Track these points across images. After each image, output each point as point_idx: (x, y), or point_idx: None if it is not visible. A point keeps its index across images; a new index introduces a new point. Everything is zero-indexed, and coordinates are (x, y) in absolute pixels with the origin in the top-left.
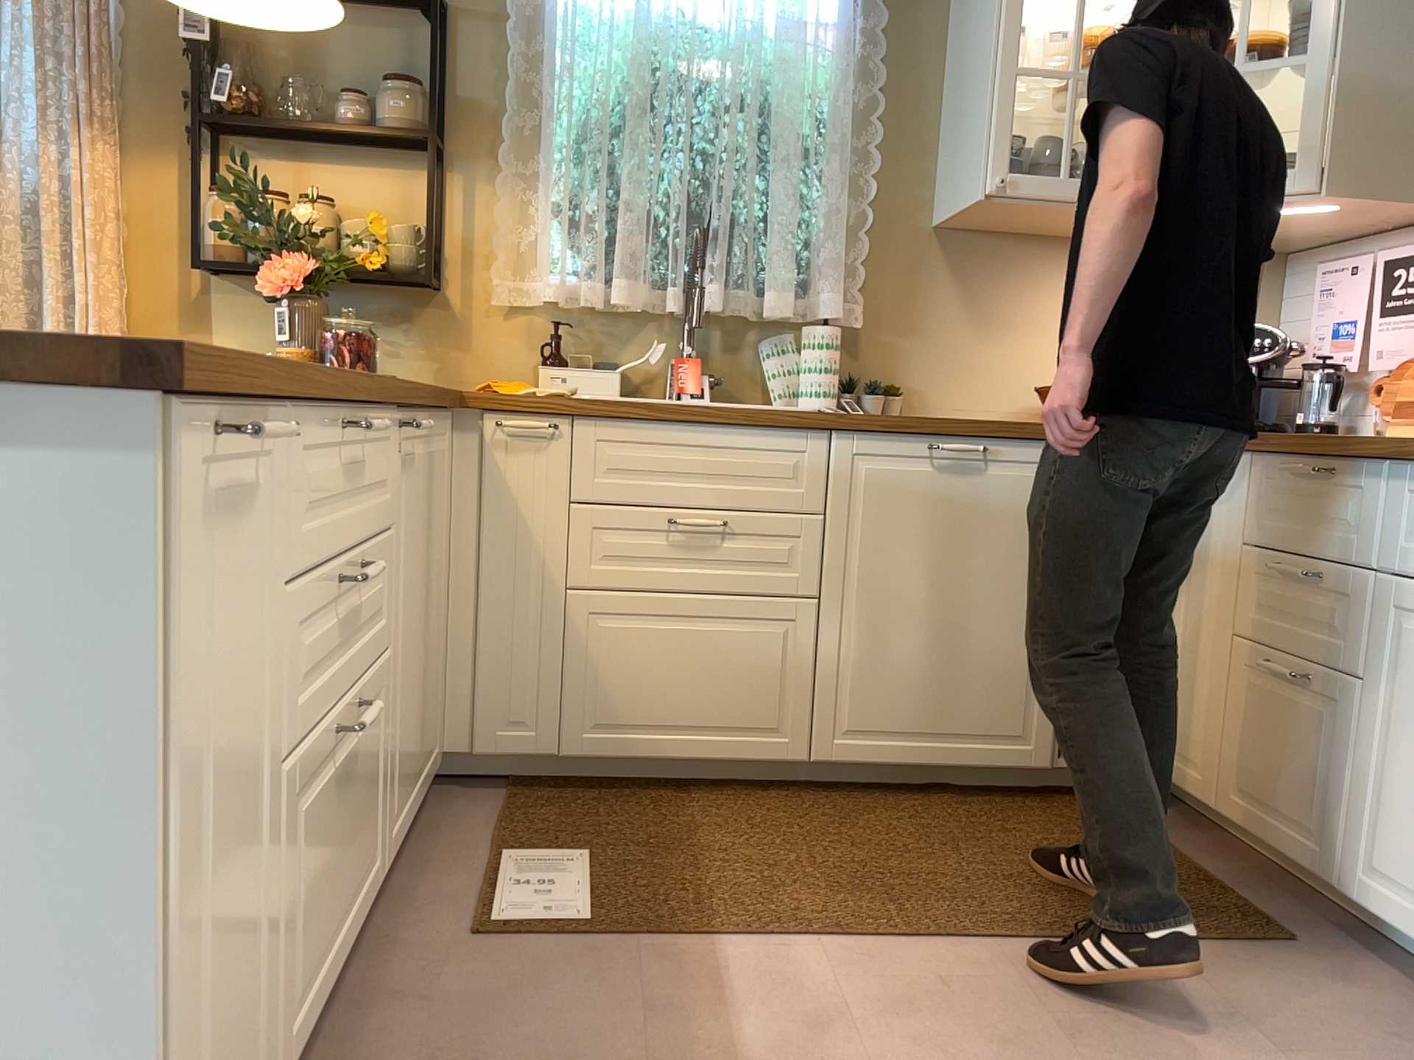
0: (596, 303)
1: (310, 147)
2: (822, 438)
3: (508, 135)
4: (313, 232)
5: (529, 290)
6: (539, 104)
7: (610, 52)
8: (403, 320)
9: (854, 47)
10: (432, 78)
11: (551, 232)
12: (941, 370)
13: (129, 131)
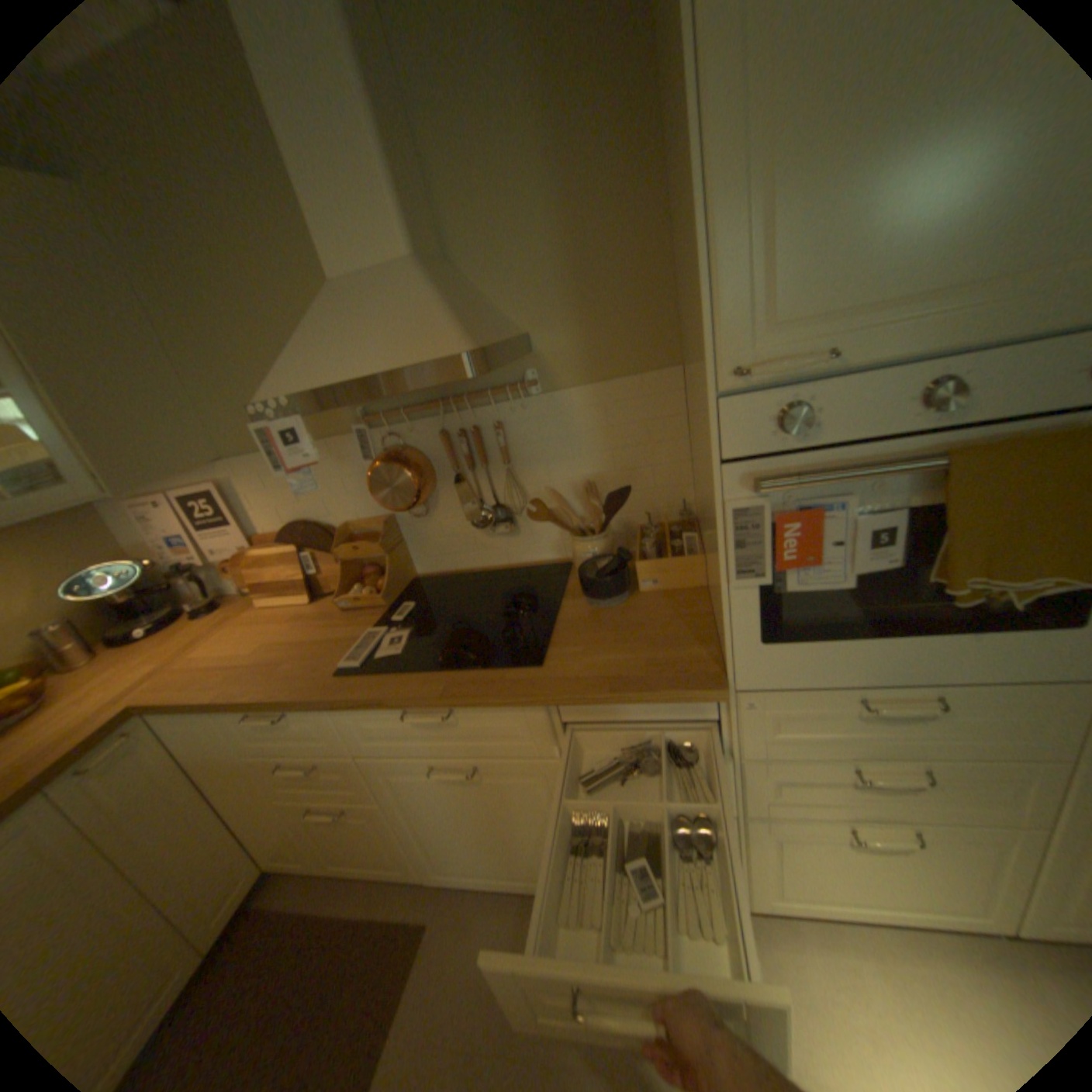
0: None
1: None
2: None
3: None
4: None
5: None
6: None
7: None
8: None
9: None
10: None
11: None
12: None
13: None
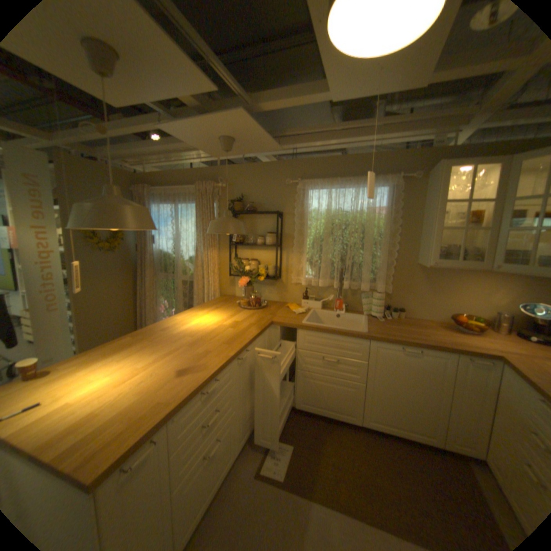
0: (315, 285)
1: (252, 246)
2: (367, 342)
3: (295, 243)
4: (250, 270)
5: (300, 279)
6: (303, 234)
7: (321, 220)
8: (272, 285)
9: (391, 214)
10: (278, 229)
11: (304, 267)
12: (418, 304)
13: (219, 244)
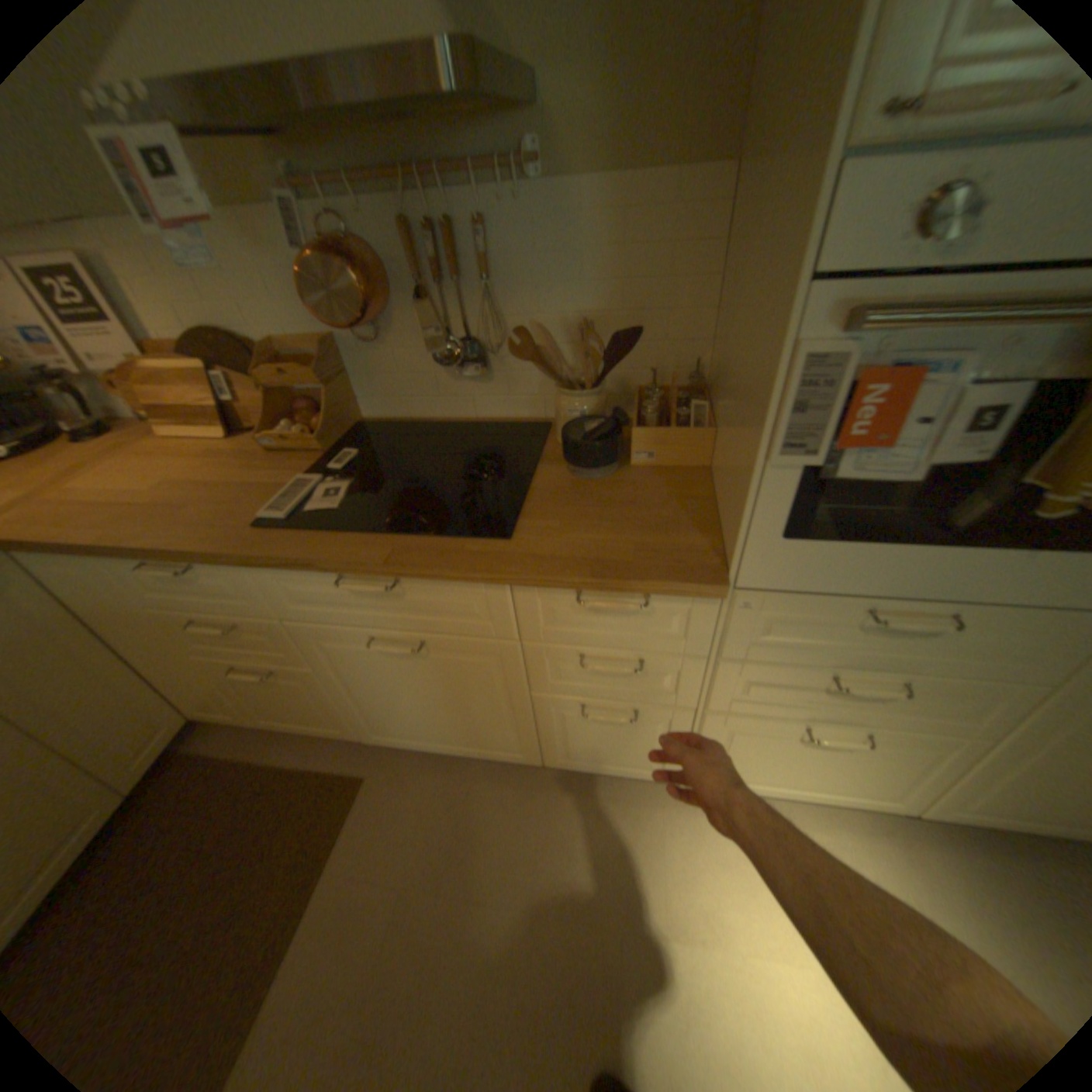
0: None
1: None
2: None
3: None
4: None
5: None
6: None
7: None
8: None
9: None
10: None
11: None
12: None
13: None
